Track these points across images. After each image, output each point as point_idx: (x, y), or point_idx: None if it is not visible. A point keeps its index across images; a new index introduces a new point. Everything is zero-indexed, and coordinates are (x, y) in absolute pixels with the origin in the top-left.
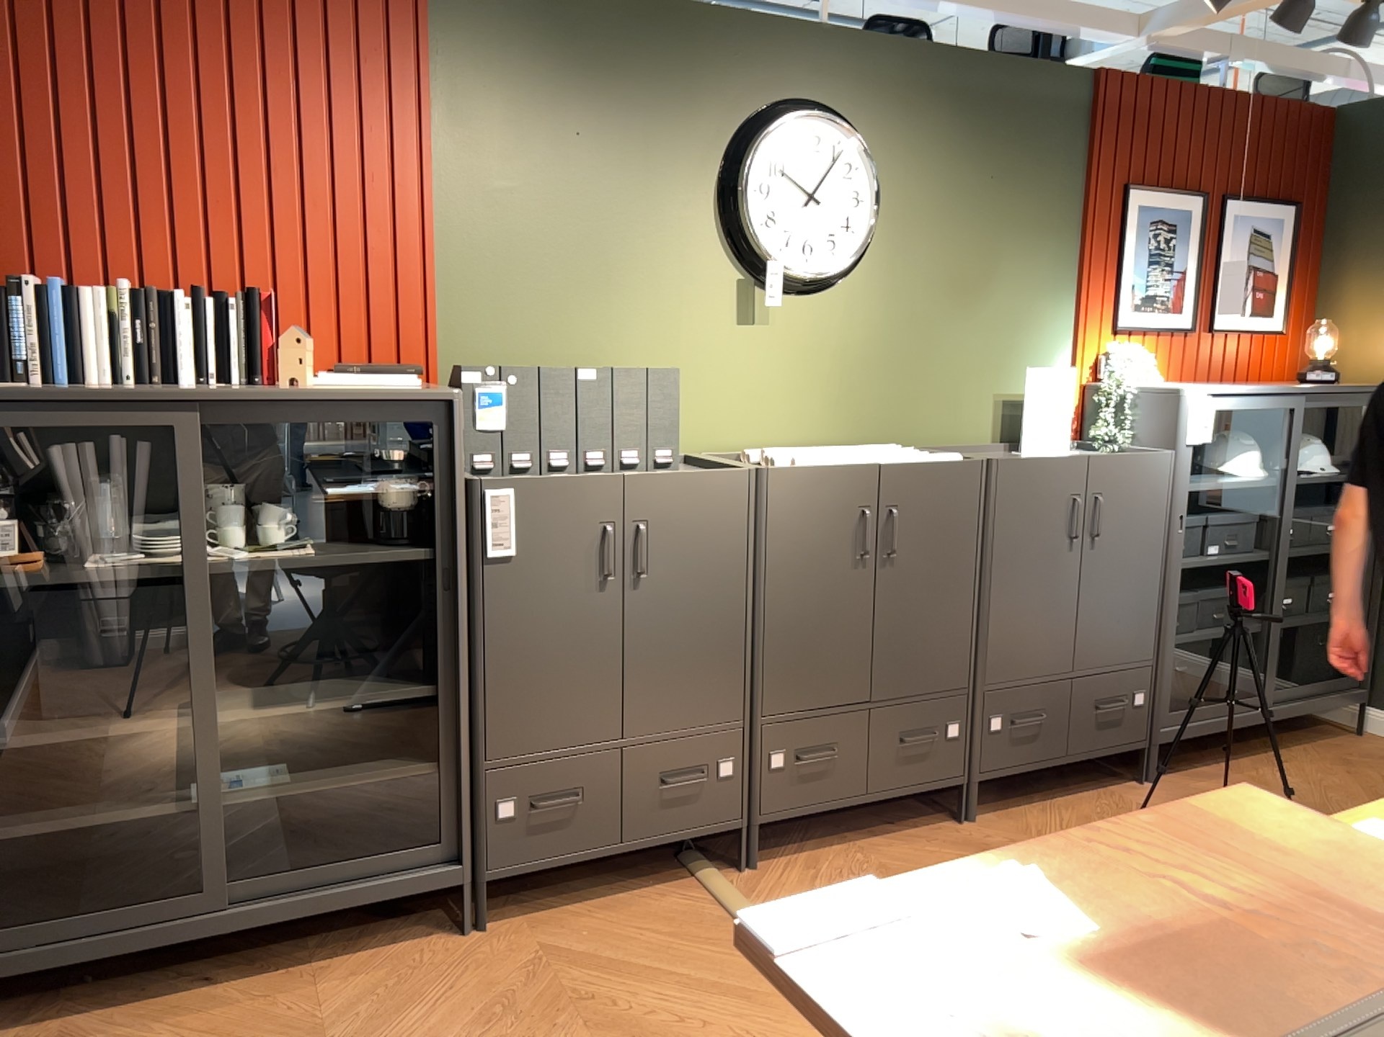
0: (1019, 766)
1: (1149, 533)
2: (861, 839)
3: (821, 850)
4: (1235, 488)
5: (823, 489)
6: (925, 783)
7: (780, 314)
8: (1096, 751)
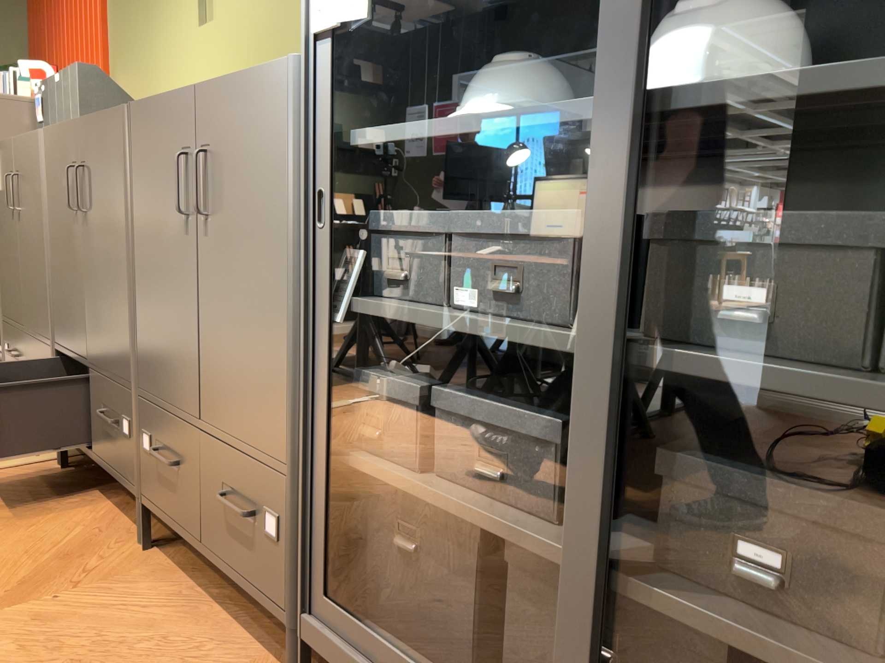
0: (164, 515)
1: (264, 216)
2: (113, 501)
3: (93, 487)
4: (480, 129)
5: (60, 147)
6: (115, 472)
7: (217, 10)
8: (228, 567)
